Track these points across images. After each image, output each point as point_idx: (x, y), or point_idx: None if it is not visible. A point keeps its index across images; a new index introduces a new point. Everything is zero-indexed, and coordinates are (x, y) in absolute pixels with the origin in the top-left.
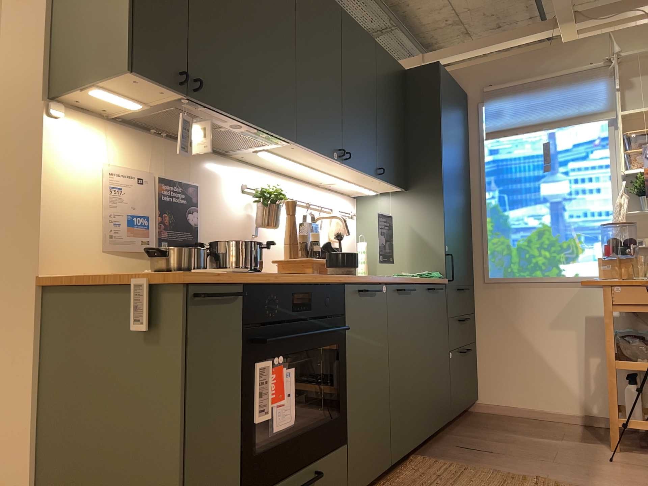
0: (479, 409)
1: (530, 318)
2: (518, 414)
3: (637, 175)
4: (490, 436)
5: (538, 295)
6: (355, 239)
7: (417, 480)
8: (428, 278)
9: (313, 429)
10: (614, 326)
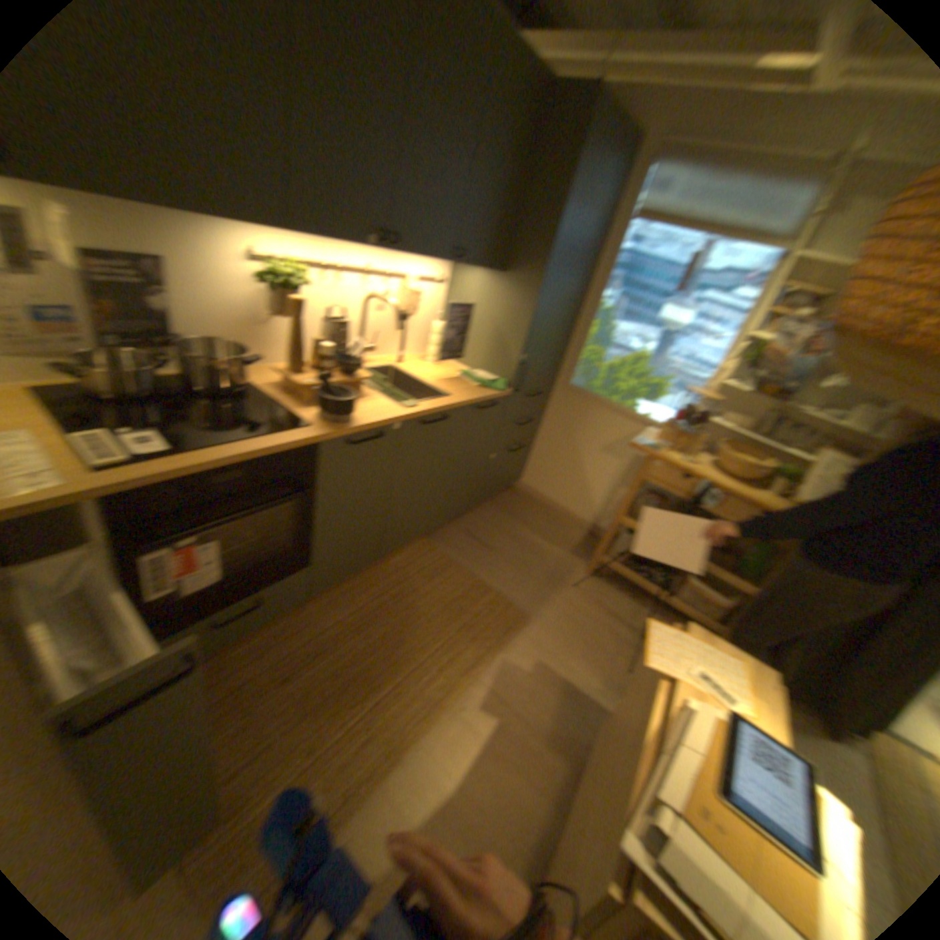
0: (516, 488)
1: (587, 436)
2: (543, 504)
3: (767, 340)
4: (499, 527)
5: (603, 420)
6: (433, 313)
7: (397, 572)
8: (484, 390)
9: (276, 552)
10: (635, 493)
